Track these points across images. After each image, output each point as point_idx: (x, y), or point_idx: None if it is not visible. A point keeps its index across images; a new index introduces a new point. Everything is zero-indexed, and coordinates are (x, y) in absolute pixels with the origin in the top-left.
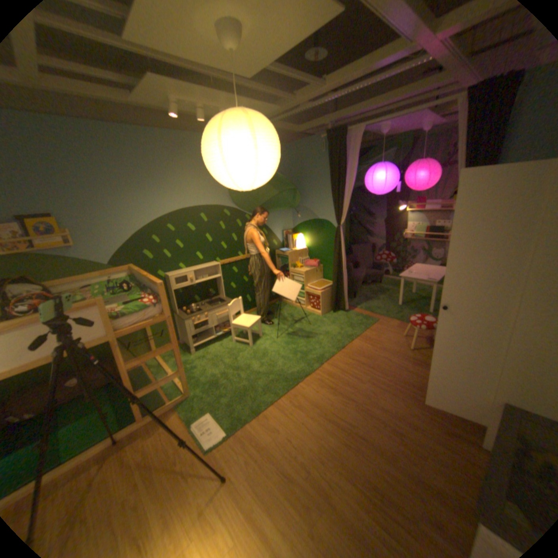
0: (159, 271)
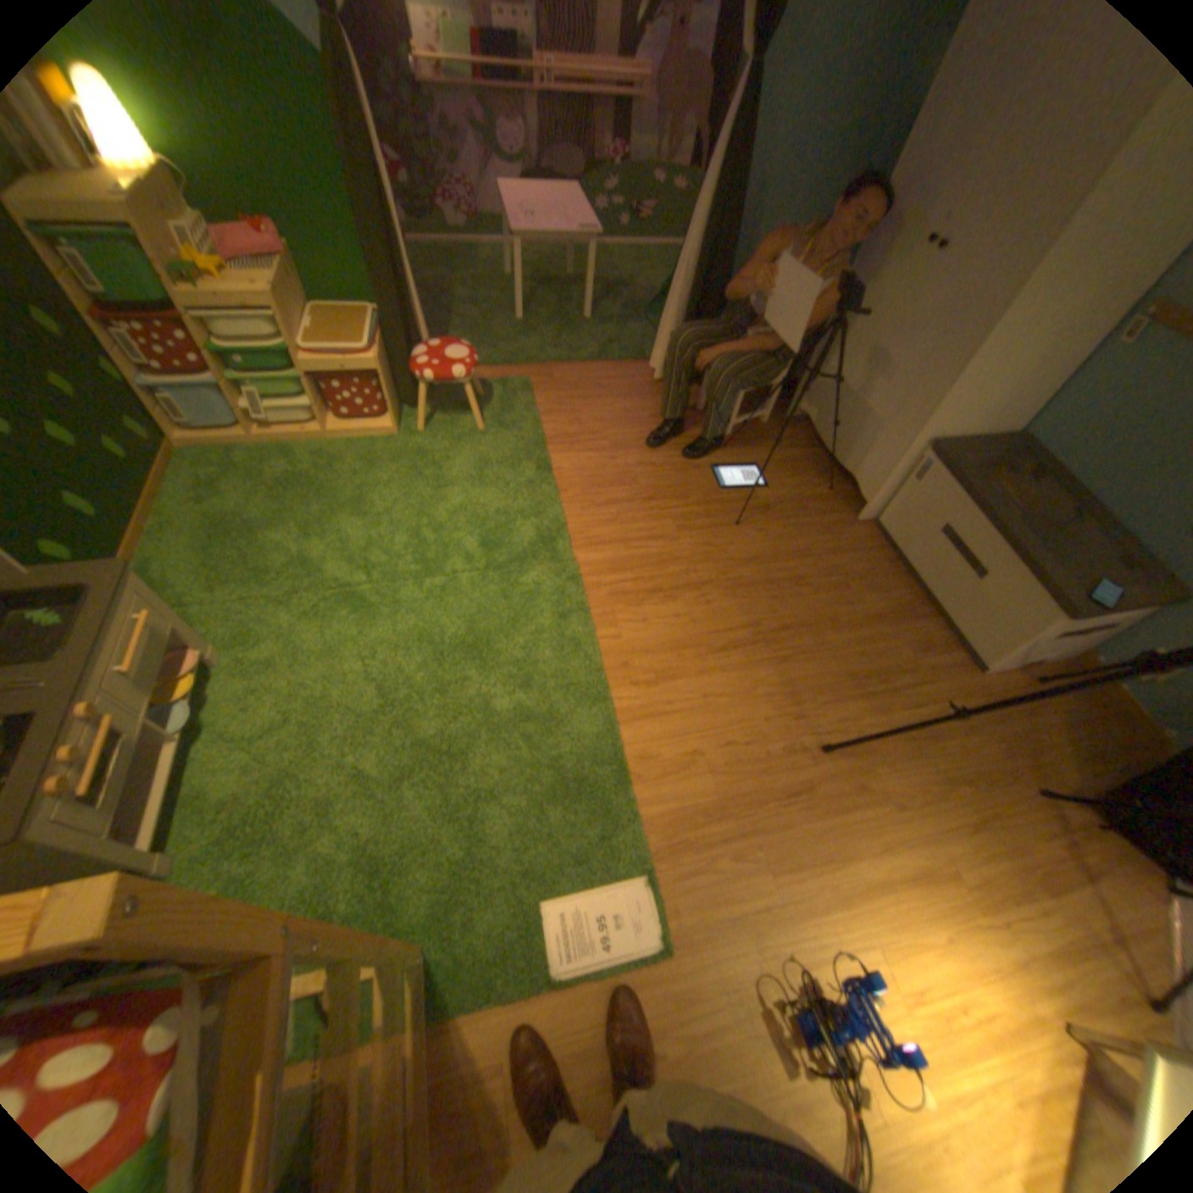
0: None
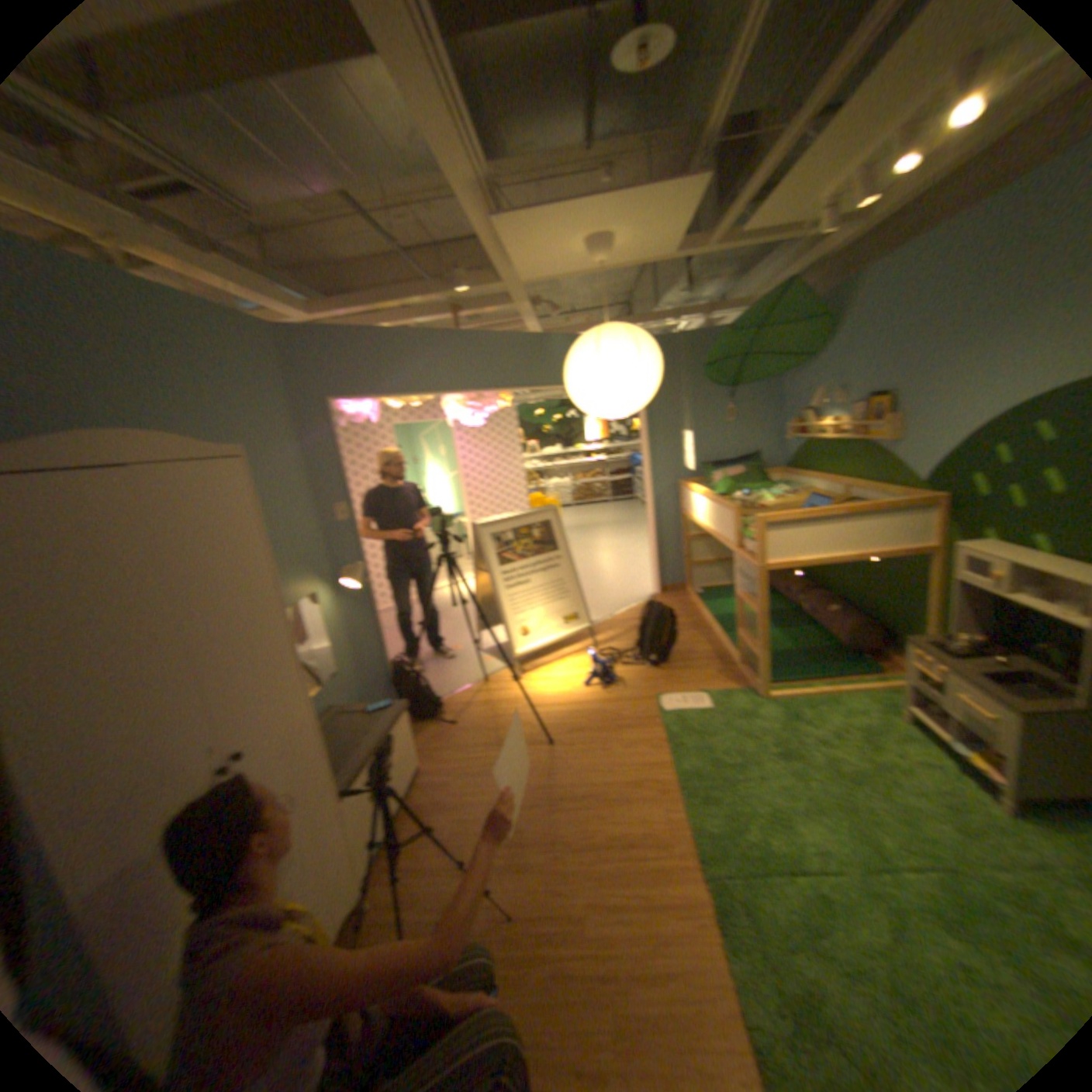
0: (989, 529)
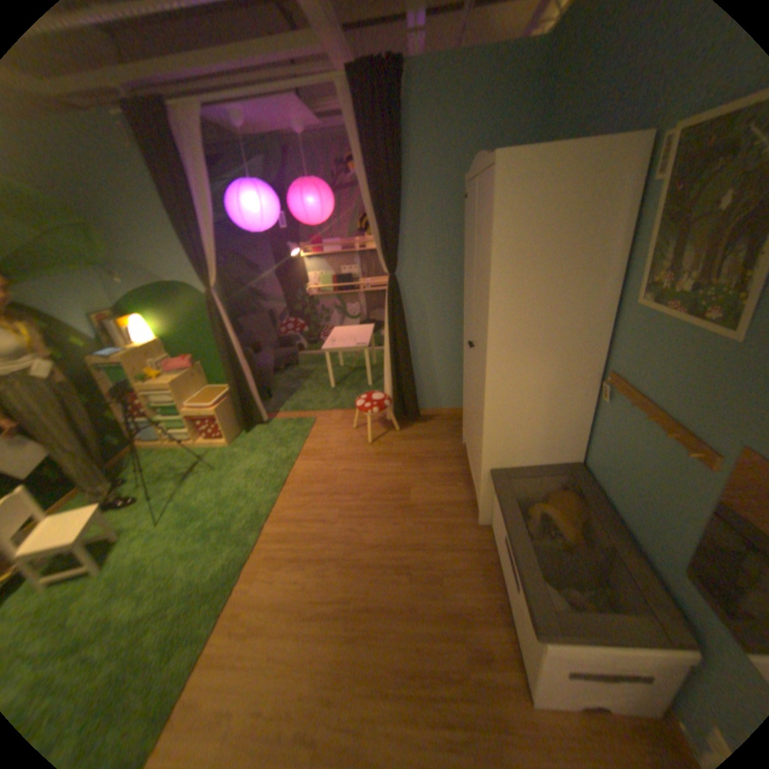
0: None
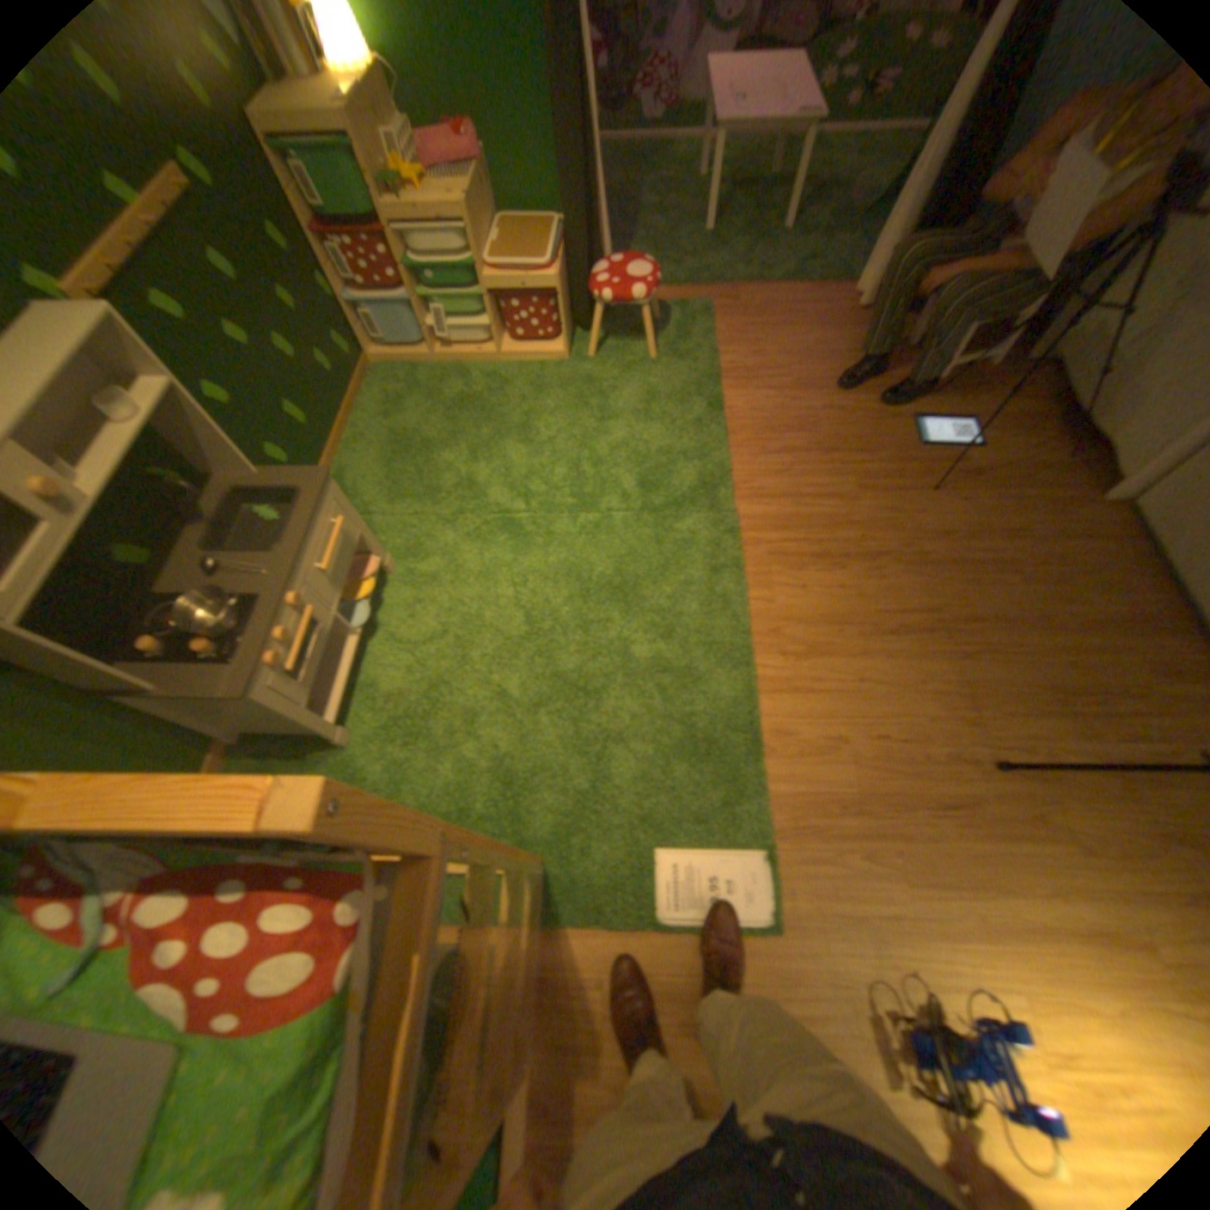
0: None
